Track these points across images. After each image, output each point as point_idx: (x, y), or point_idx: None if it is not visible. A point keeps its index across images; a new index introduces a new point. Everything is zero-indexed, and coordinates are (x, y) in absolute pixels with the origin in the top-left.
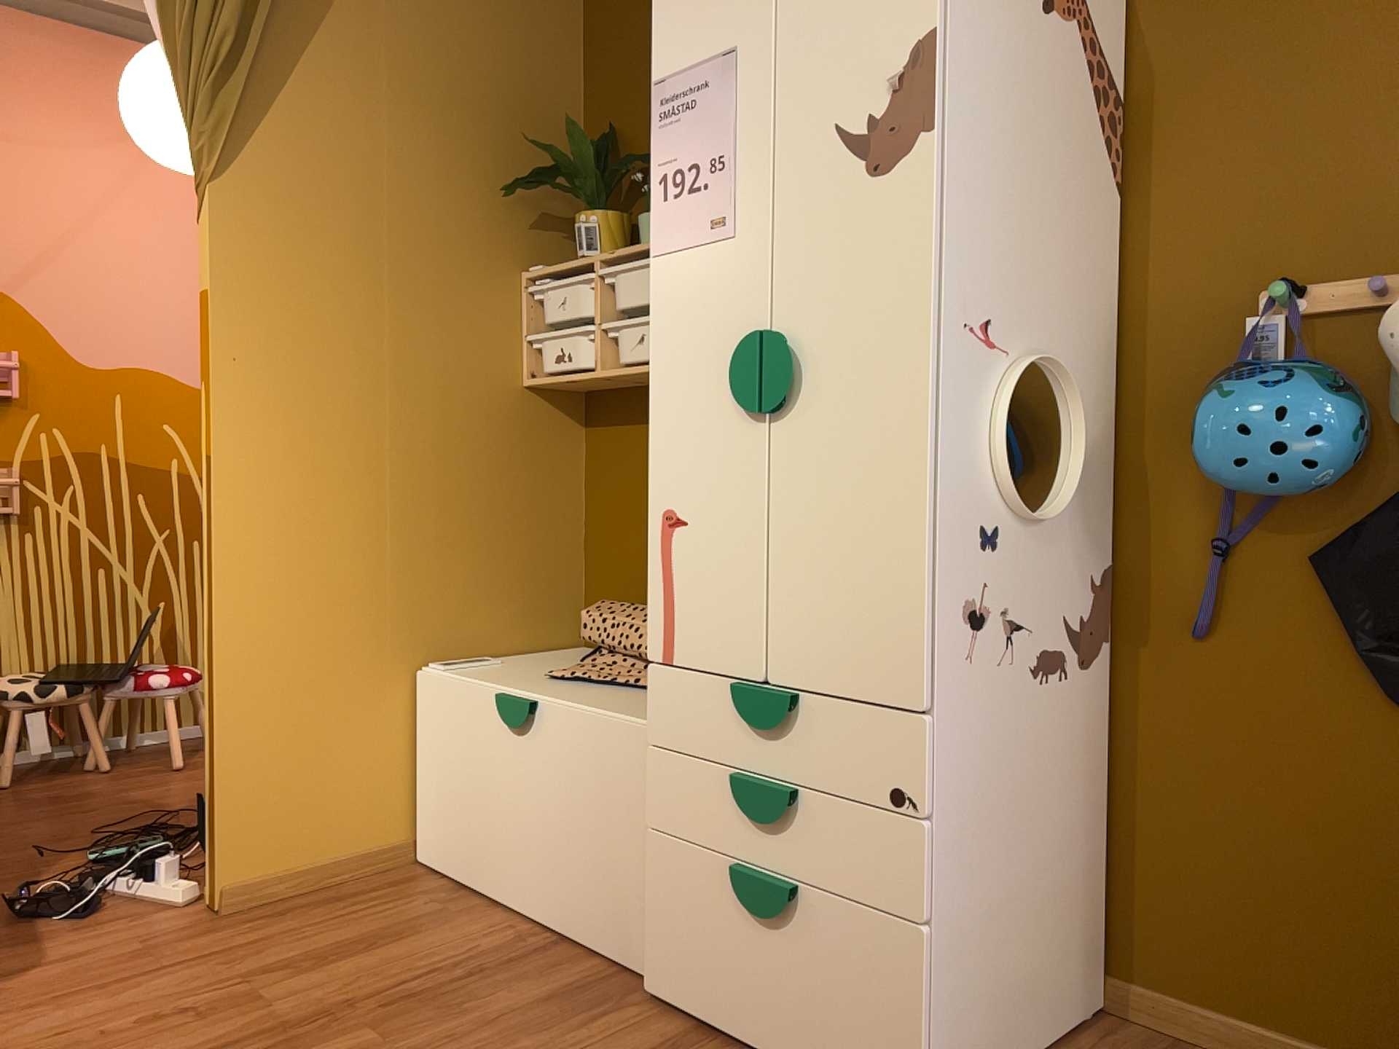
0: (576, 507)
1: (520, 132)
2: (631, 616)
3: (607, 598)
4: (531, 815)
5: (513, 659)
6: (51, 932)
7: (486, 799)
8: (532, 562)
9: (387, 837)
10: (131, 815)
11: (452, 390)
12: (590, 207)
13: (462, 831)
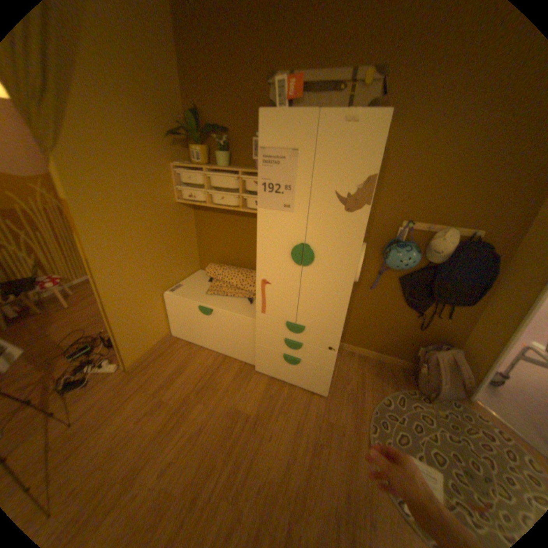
0: (194, 234)
1: (162, 107)
2: (224, 272)
3: (207, 258)
4: (213, 332)
5: (187, 281)
6: (80, 396)
7: (196, 326)
8: (186, 253)
9: (164, 334)
10: (67, 335)
11: (157, 211)
12: (194, 141)
13: (188, 332)
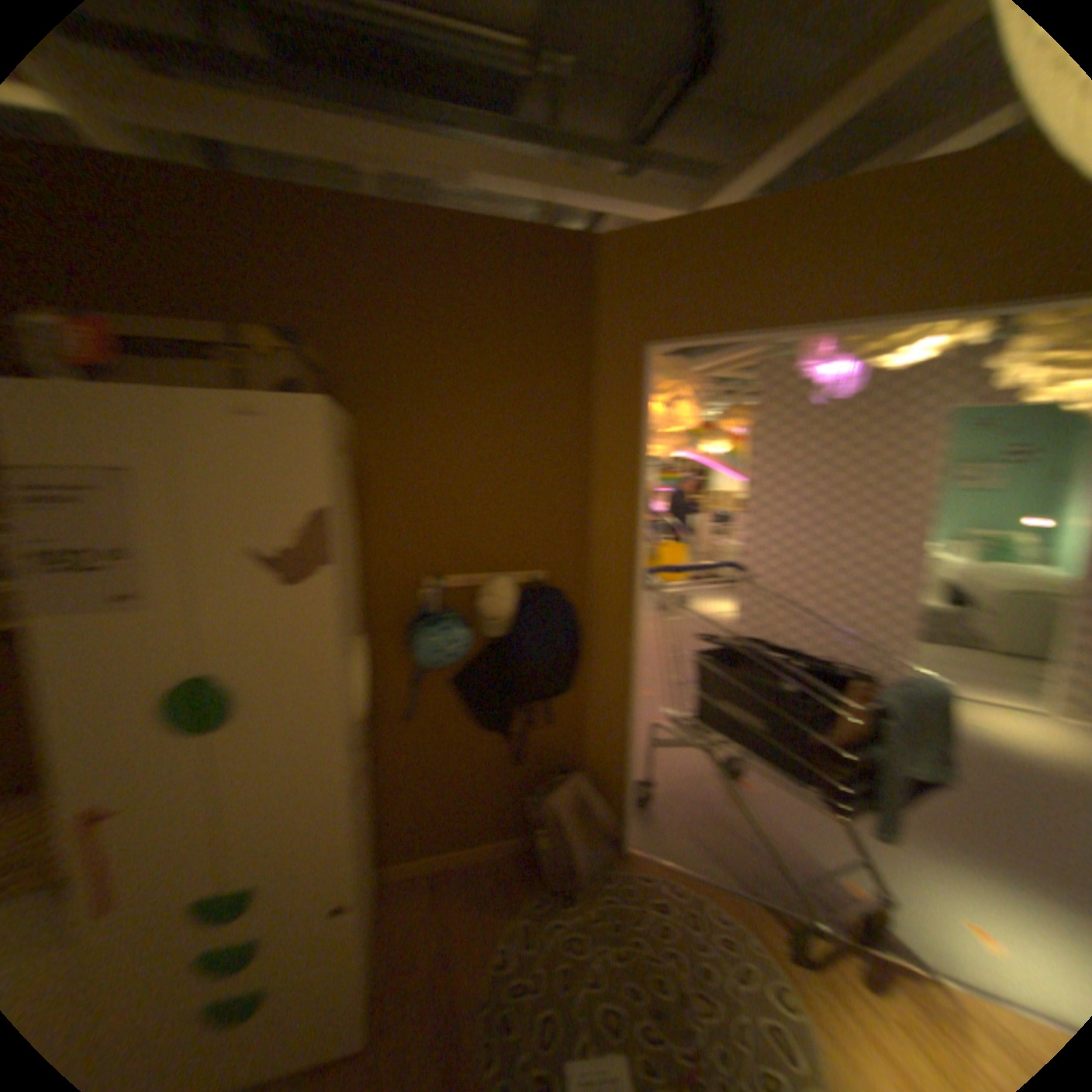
0: None
1: None
2: None
3: None
4: None
5: None
6: None
7: None
8: None
9: None
10: None
11: None
12: None
13: None
